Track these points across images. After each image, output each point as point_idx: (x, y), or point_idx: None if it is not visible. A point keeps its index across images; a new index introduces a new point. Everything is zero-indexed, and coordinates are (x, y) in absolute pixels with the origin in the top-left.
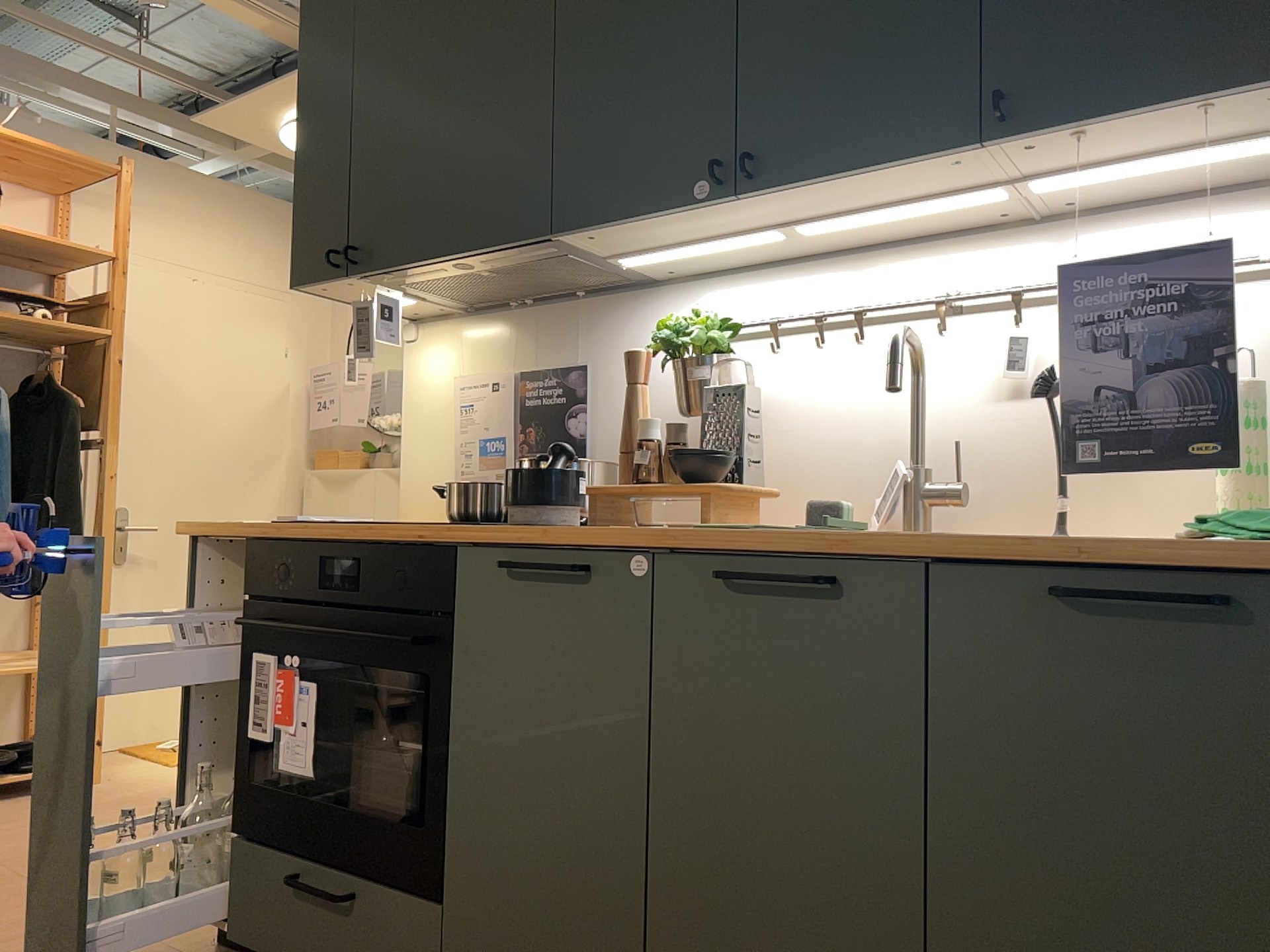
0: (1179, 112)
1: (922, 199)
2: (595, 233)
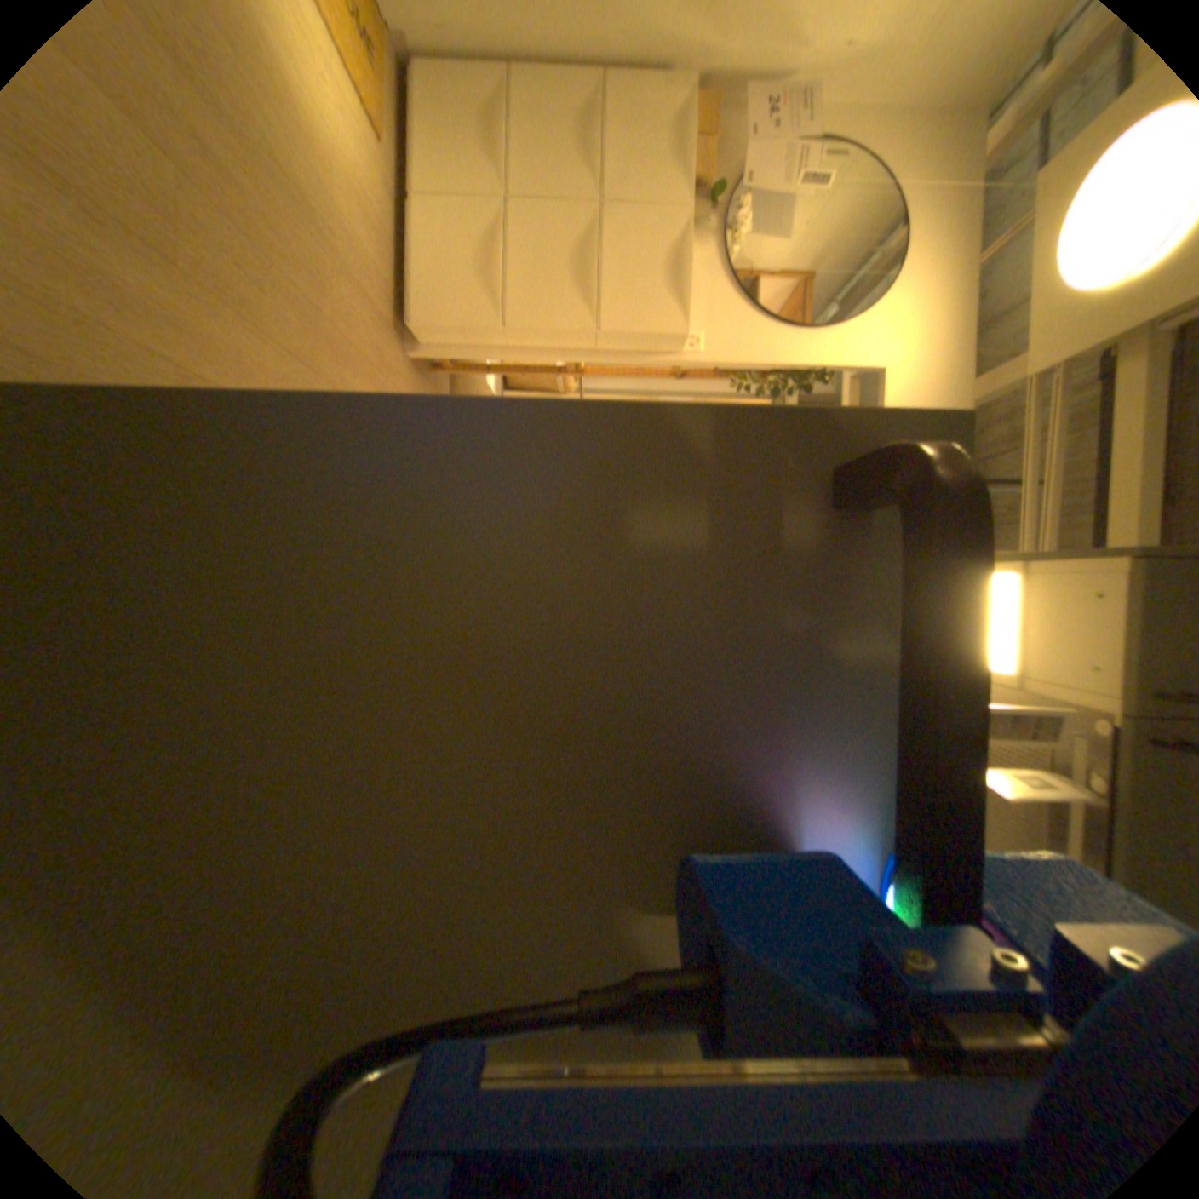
0: None
1: None
2: None
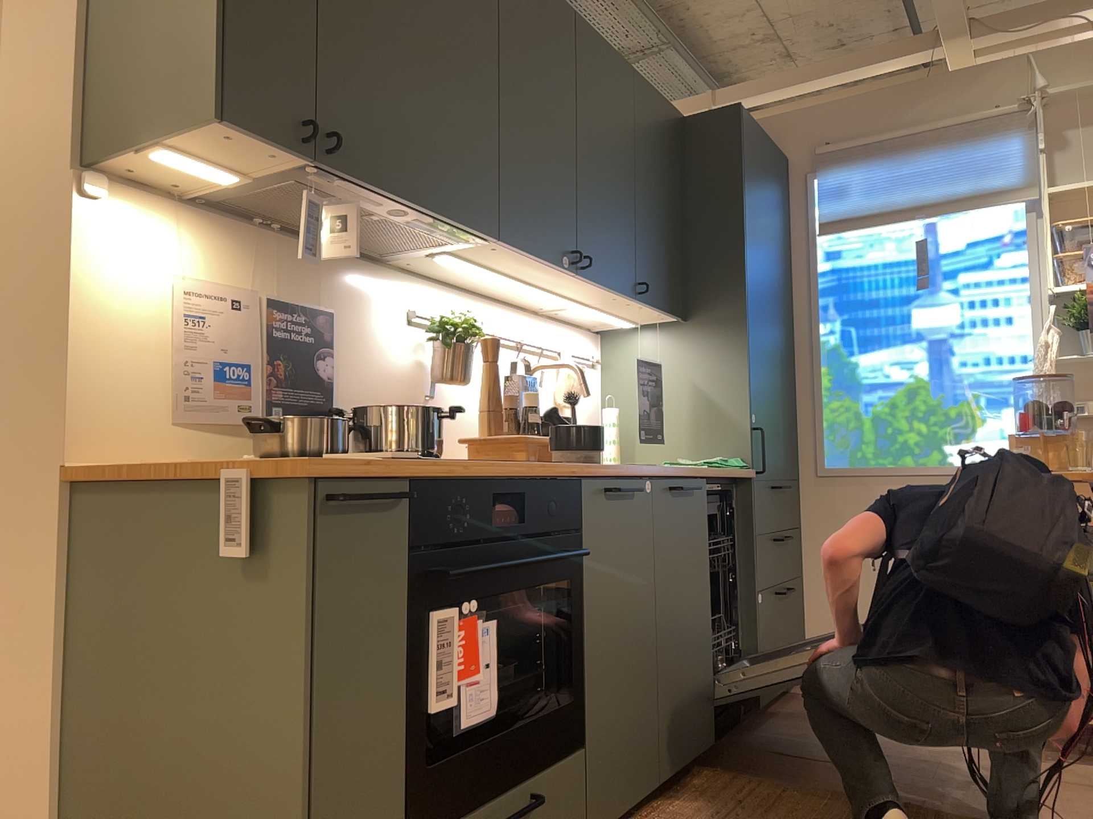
0: (659, 311)
1: (572, 297)
2: (500, 247)
